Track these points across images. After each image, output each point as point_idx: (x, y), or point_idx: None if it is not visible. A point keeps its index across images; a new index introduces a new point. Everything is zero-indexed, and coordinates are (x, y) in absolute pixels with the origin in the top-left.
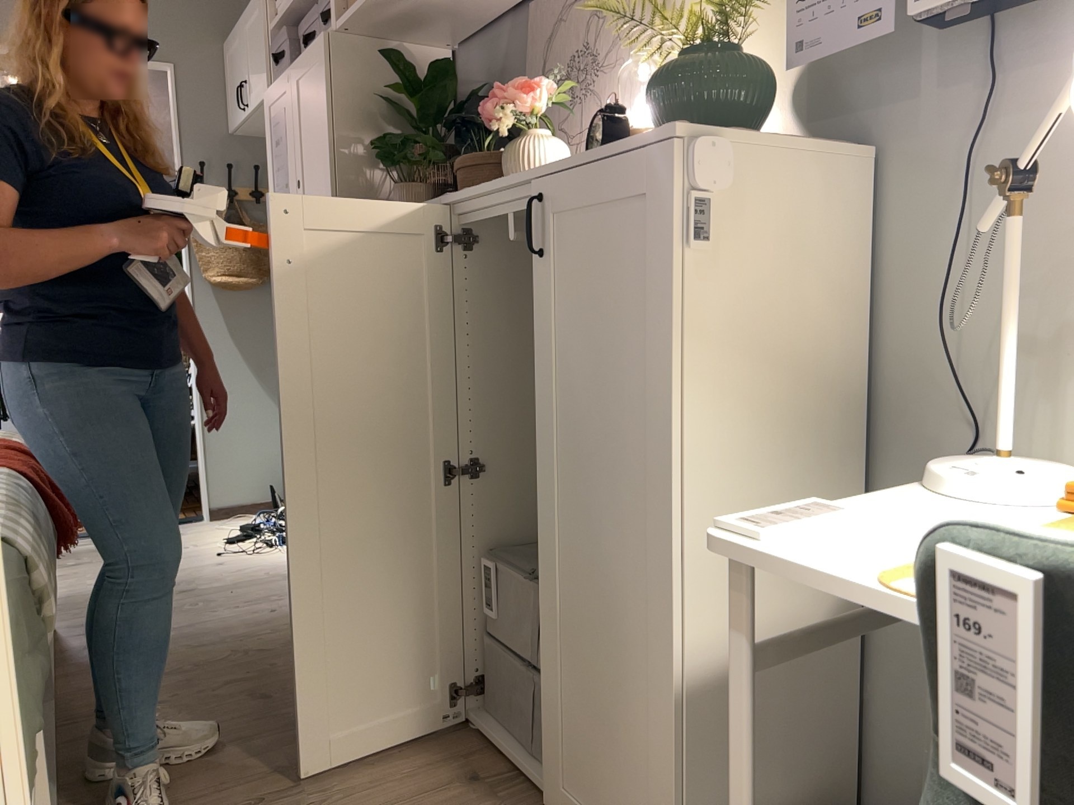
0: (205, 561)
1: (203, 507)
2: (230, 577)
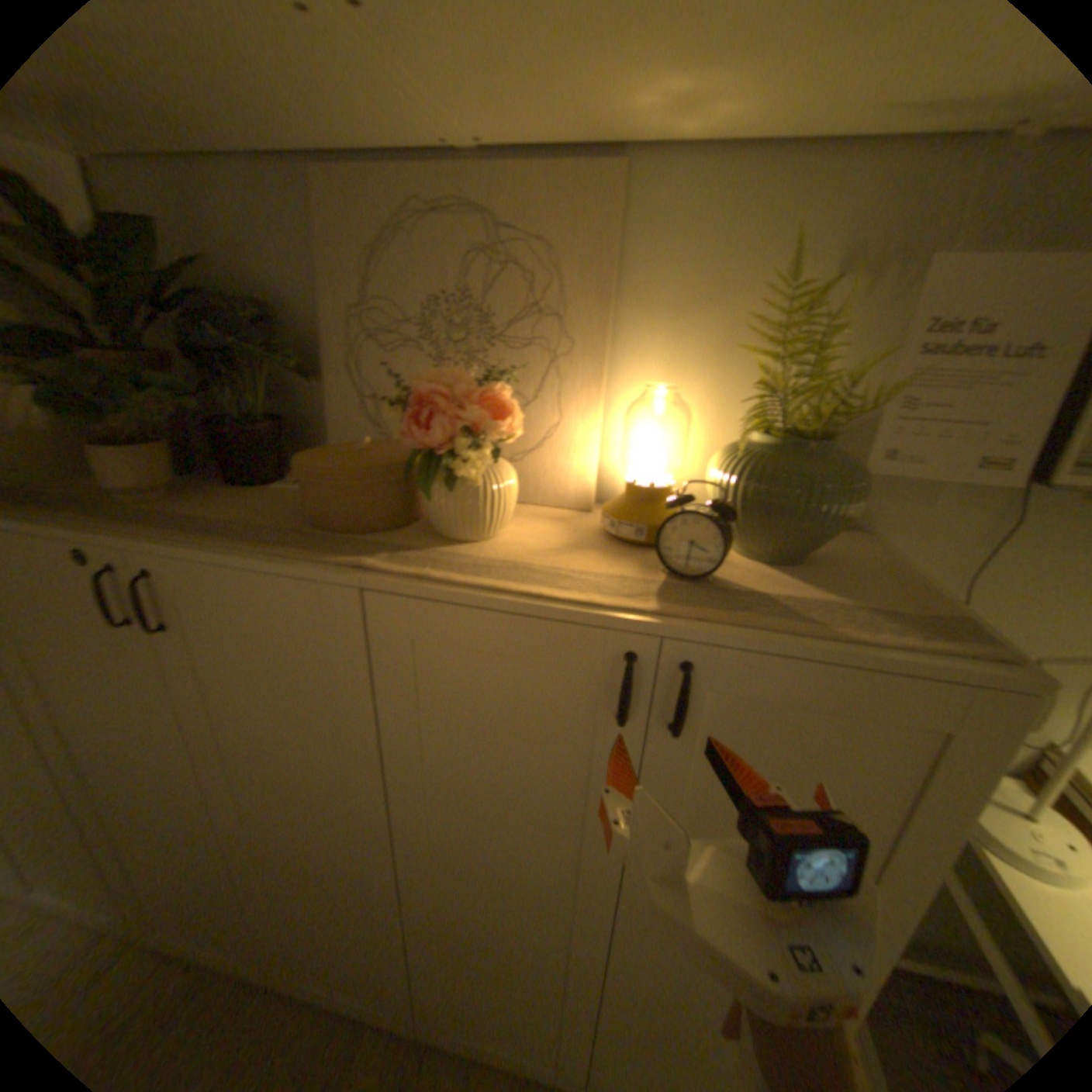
0: None
1: None
2: None
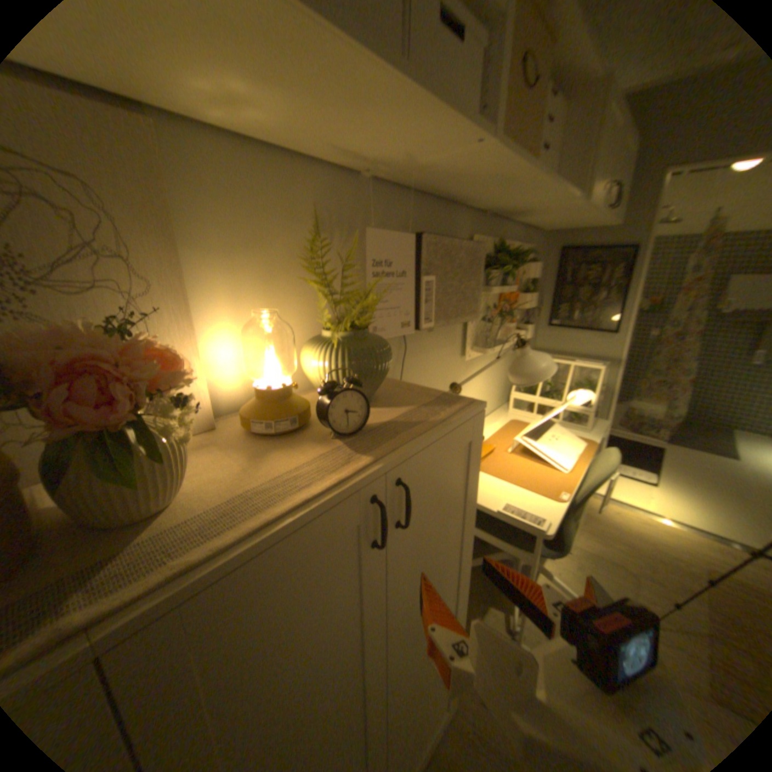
0: None
1: None
2: None
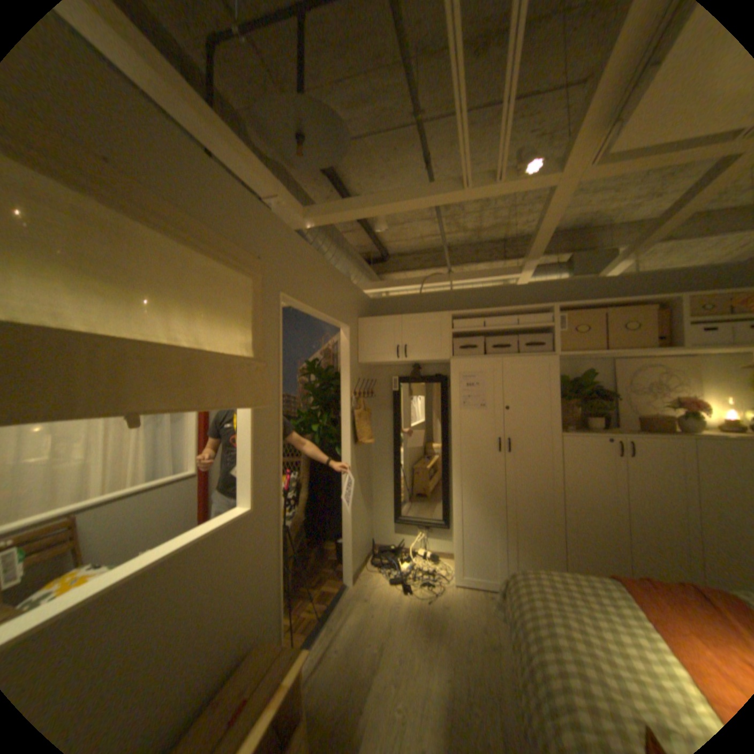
0: (435, 612)
1: (344, 581)
2: (474, 614)
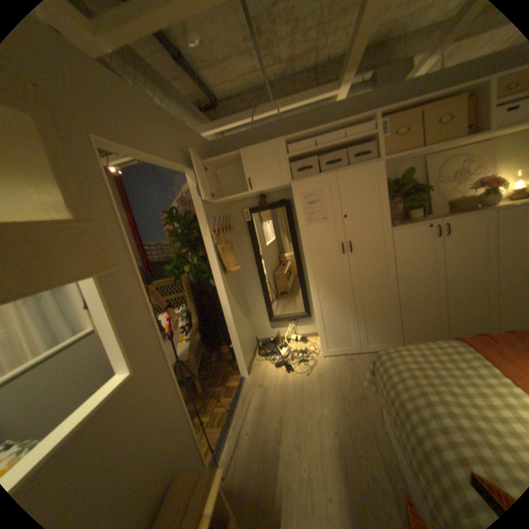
0: (313, 380)
1: (241, 373)
2: (341, 374)
